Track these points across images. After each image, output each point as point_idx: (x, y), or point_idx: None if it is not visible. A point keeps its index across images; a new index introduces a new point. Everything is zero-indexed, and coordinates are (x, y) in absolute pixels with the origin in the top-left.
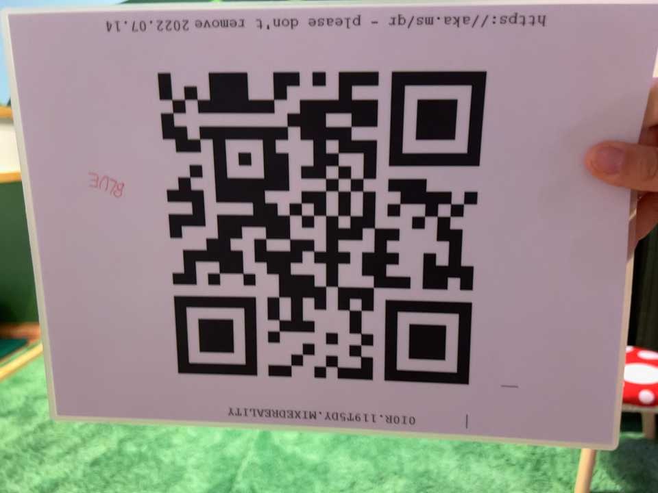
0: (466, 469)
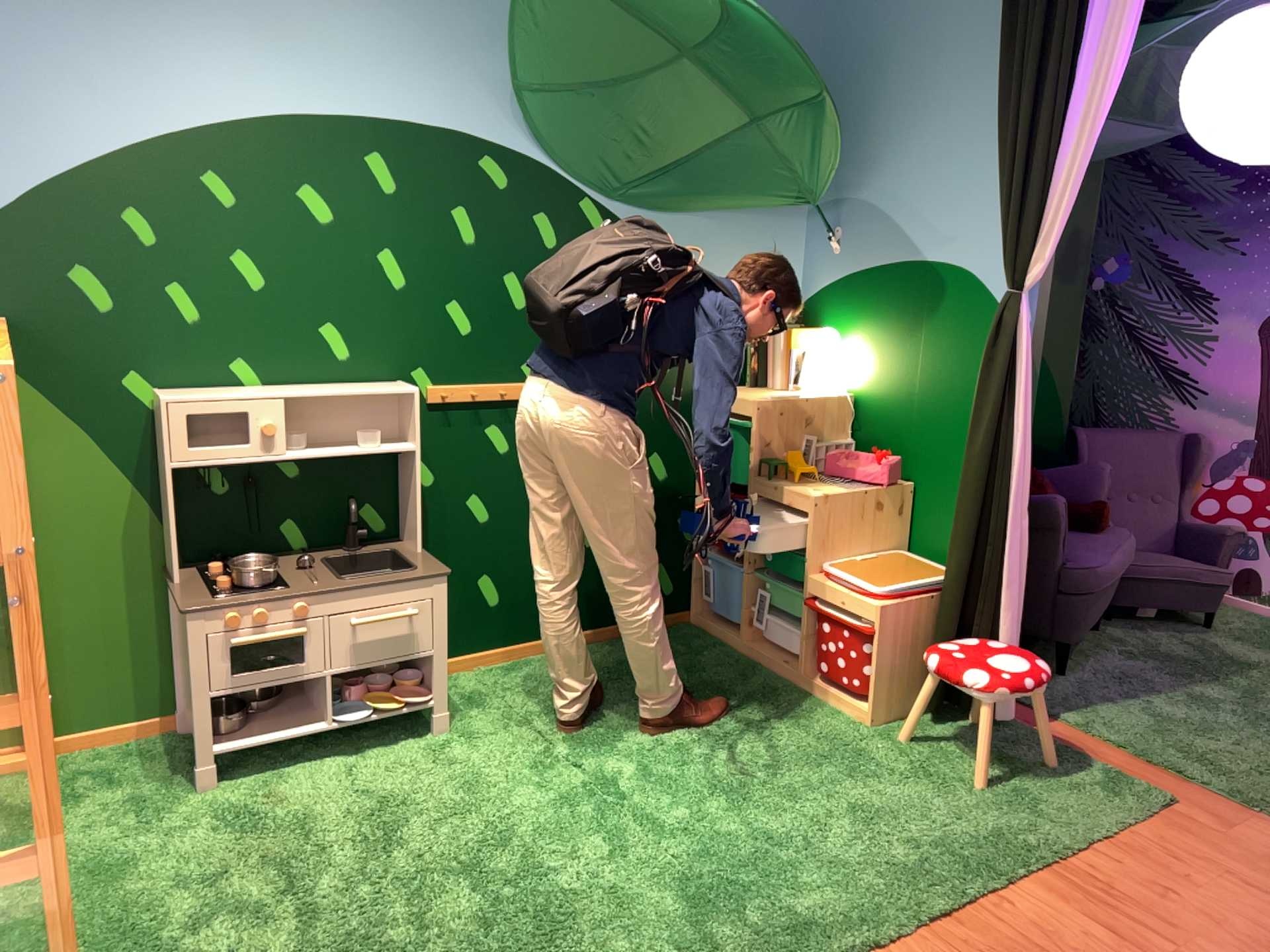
0: (865, 782)
